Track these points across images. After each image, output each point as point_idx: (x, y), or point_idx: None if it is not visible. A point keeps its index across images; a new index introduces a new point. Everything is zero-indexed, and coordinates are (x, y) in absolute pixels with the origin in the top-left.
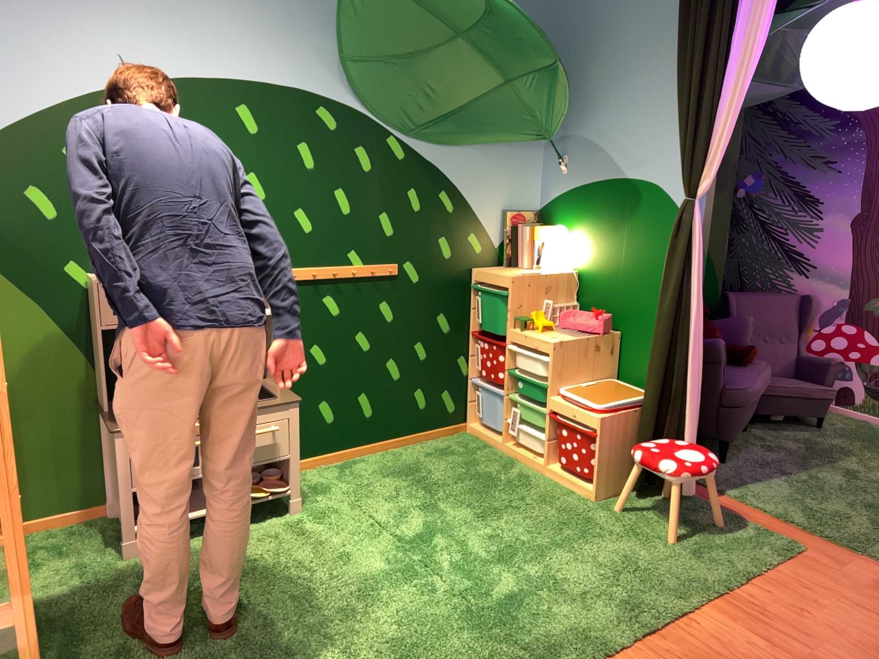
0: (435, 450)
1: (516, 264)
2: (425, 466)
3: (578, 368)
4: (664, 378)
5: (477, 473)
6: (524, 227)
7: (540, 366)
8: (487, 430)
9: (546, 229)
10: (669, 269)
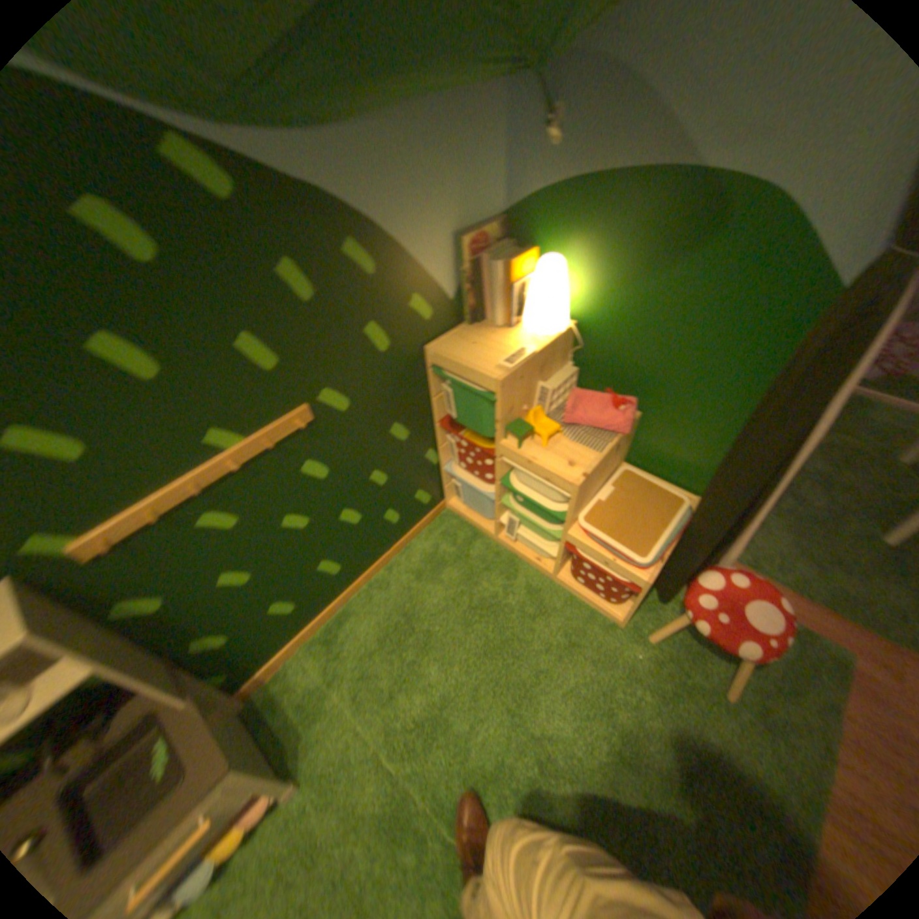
0: (423, 560)
1: (483, 318)
2: (421, 603)
3: (597, 484)
4: (738, 523)
5: (481, 600)
6: (493, 260)
7: (548, 492)
8: (471, 509)
9: (527, 260)
10: (802, 390)
